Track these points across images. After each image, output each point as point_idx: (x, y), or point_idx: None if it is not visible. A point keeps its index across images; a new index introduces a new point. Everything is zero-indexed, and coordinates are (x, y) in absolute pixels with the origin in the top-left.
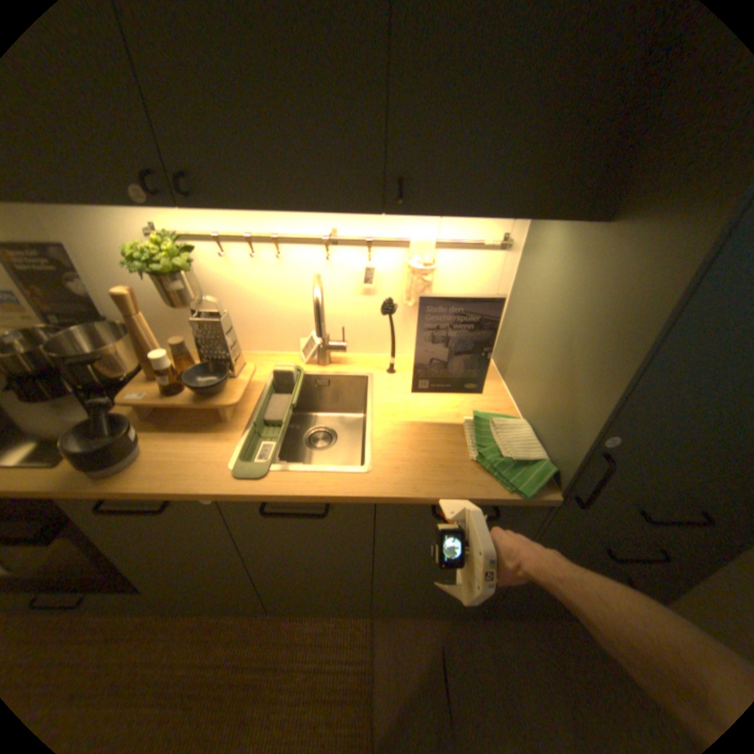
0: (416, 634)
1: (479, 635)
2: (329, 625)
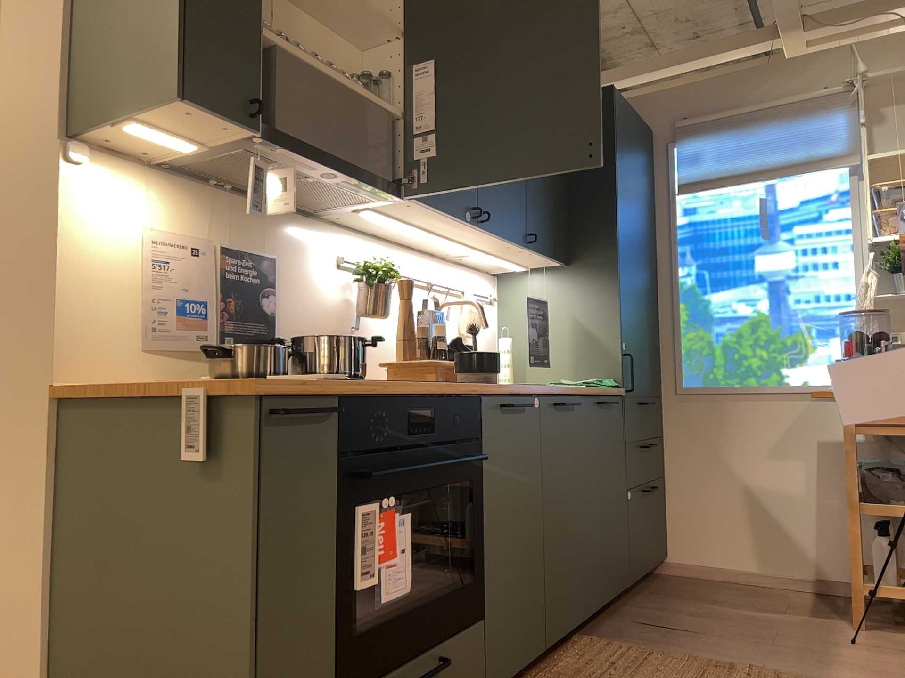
0: (613, 627)
1: (634, 609)
2: (573, 652)
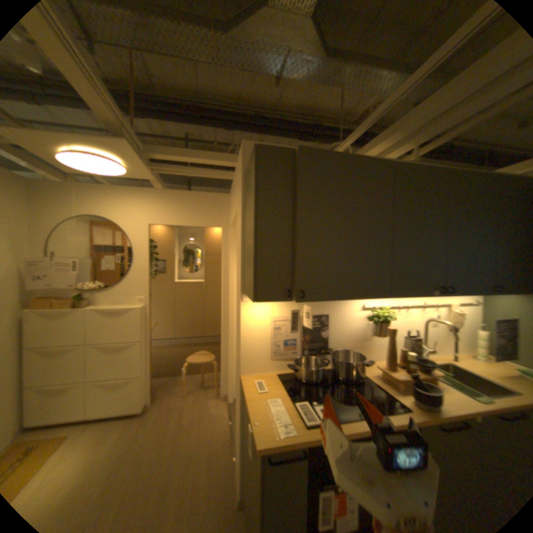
0: None
1: None
2: None
